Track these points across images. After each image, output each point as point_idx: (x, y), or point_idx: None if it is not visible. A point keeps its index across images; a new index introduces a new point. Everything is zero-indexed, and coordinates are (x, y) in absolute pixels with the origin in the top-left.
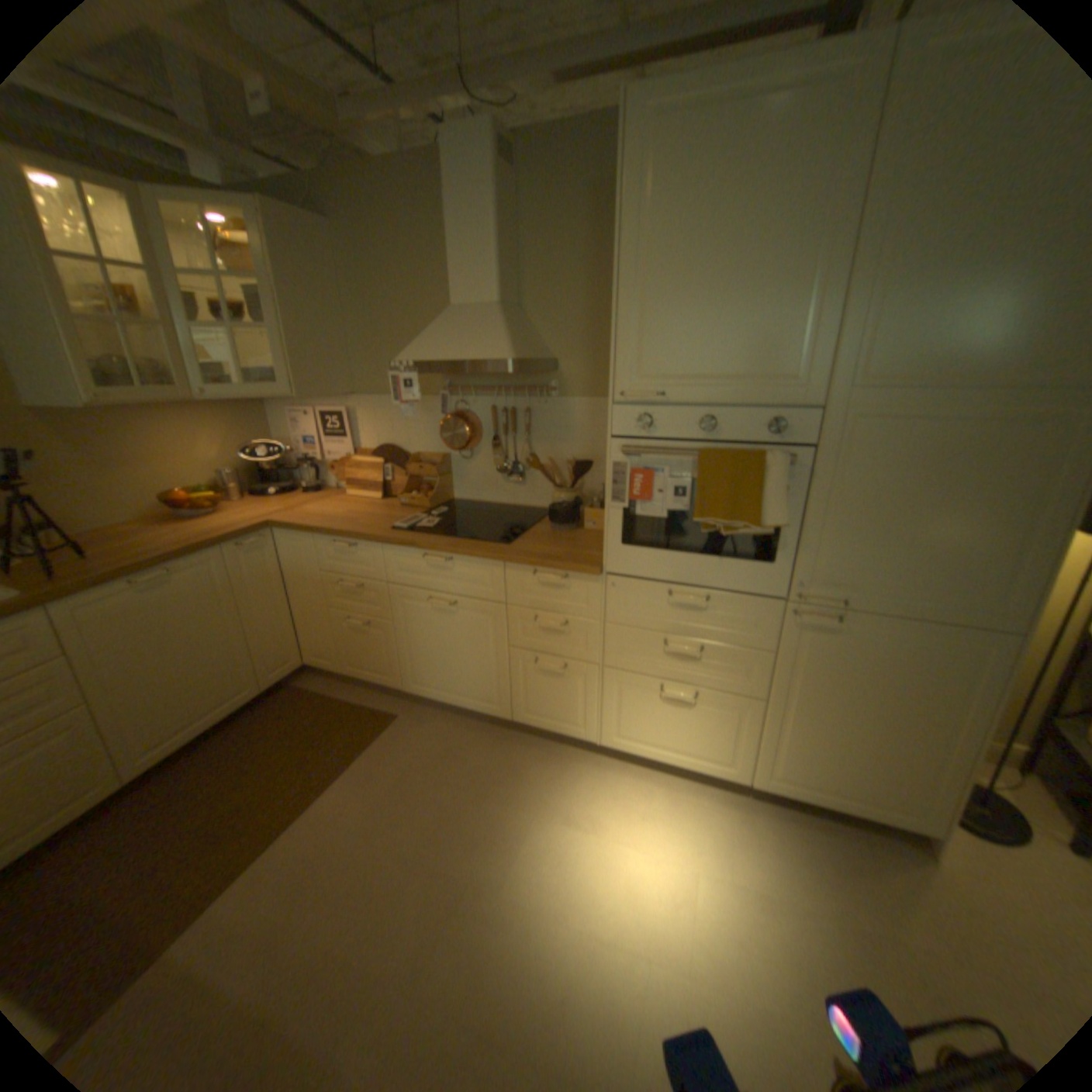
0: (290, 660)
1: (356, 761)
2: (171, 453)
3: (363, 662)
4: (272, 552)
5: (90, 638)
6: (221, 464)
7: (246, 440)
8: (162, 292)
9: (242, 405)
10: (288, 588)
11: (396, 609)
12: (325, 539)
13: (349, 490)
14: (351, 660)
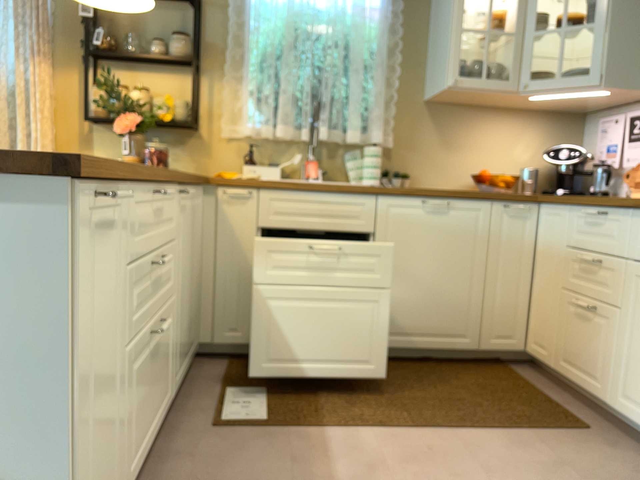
0: (517, 337)
1: (524, 432)
2: (497, 147)
3: (580, 357)
4: (536, 225)
5: (391, 228)
6: (531, 165)
7: (559, 149)
8: (526, 10)
9: (567, 119)
10: (538, 264)
11: (631, 293)
12: (582, 209)
13: (639, 192)
14: (569, 352)
